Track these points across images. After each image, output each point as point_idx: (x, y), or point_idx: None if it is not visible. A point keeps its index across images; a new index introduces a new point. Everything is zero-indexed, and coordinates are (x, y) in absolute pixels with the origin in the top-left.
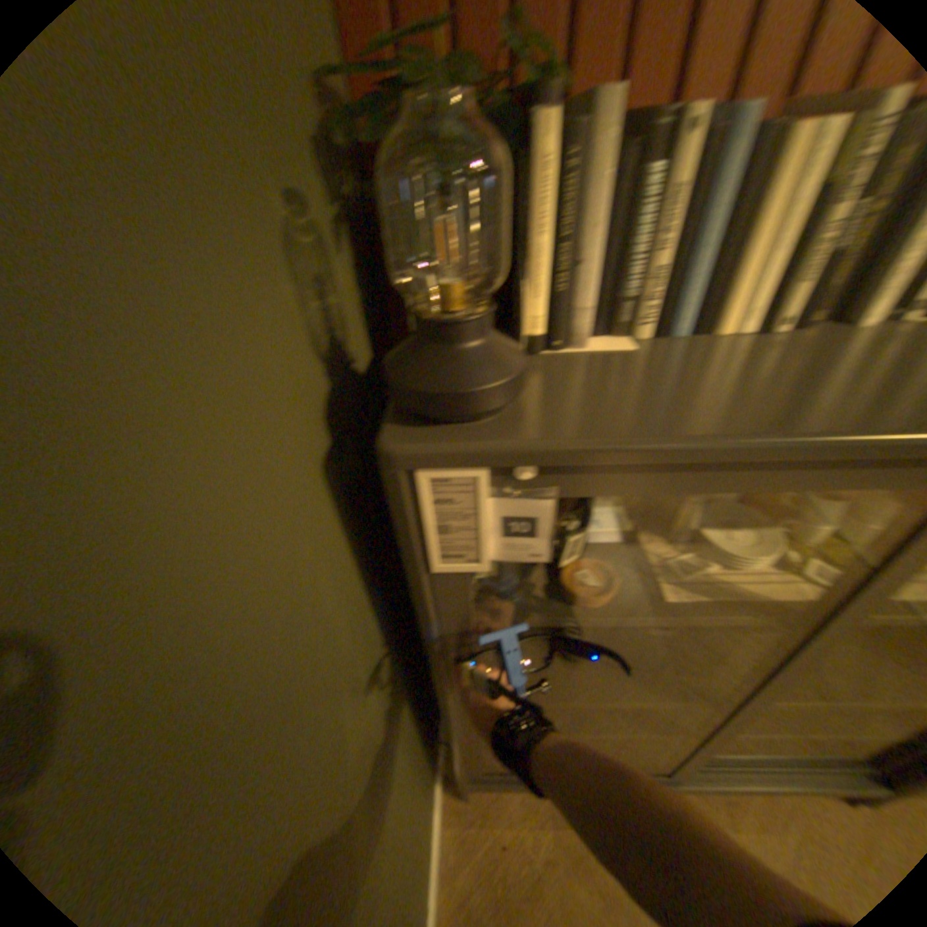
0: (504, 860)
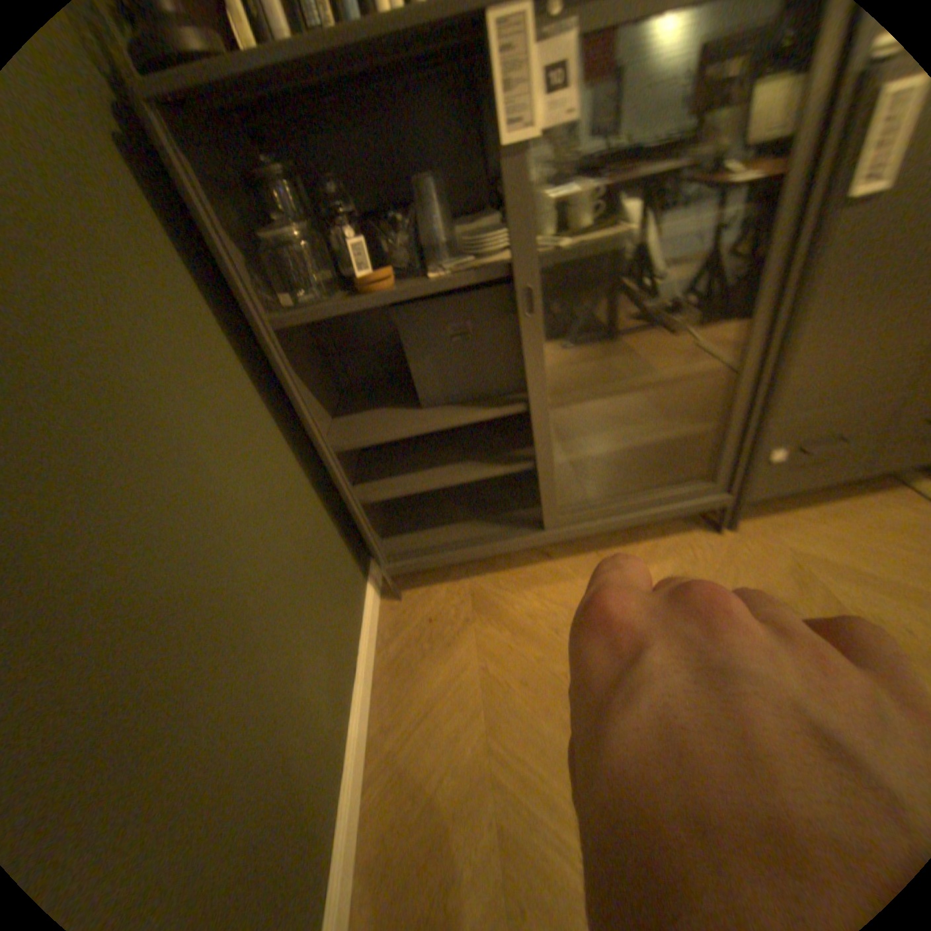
0: (429, 624)
